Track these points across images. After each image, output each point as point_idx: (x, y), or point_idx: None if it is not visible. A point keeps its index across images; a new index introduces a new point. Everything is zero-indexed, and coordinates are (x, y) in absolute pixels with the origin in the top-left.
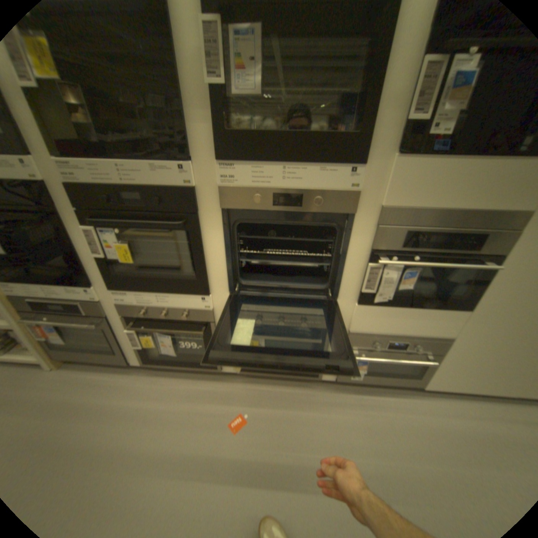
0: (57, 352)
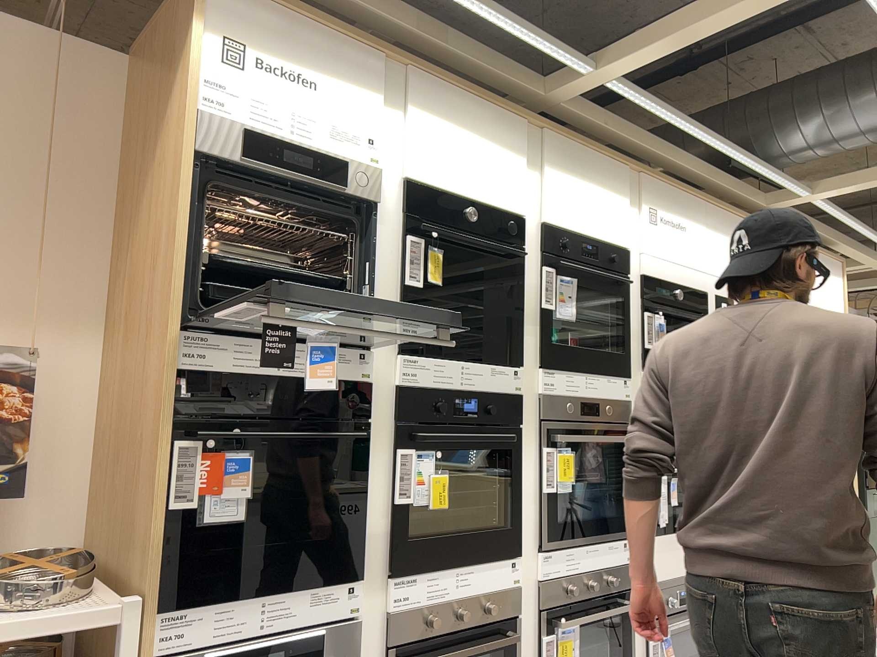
0: None
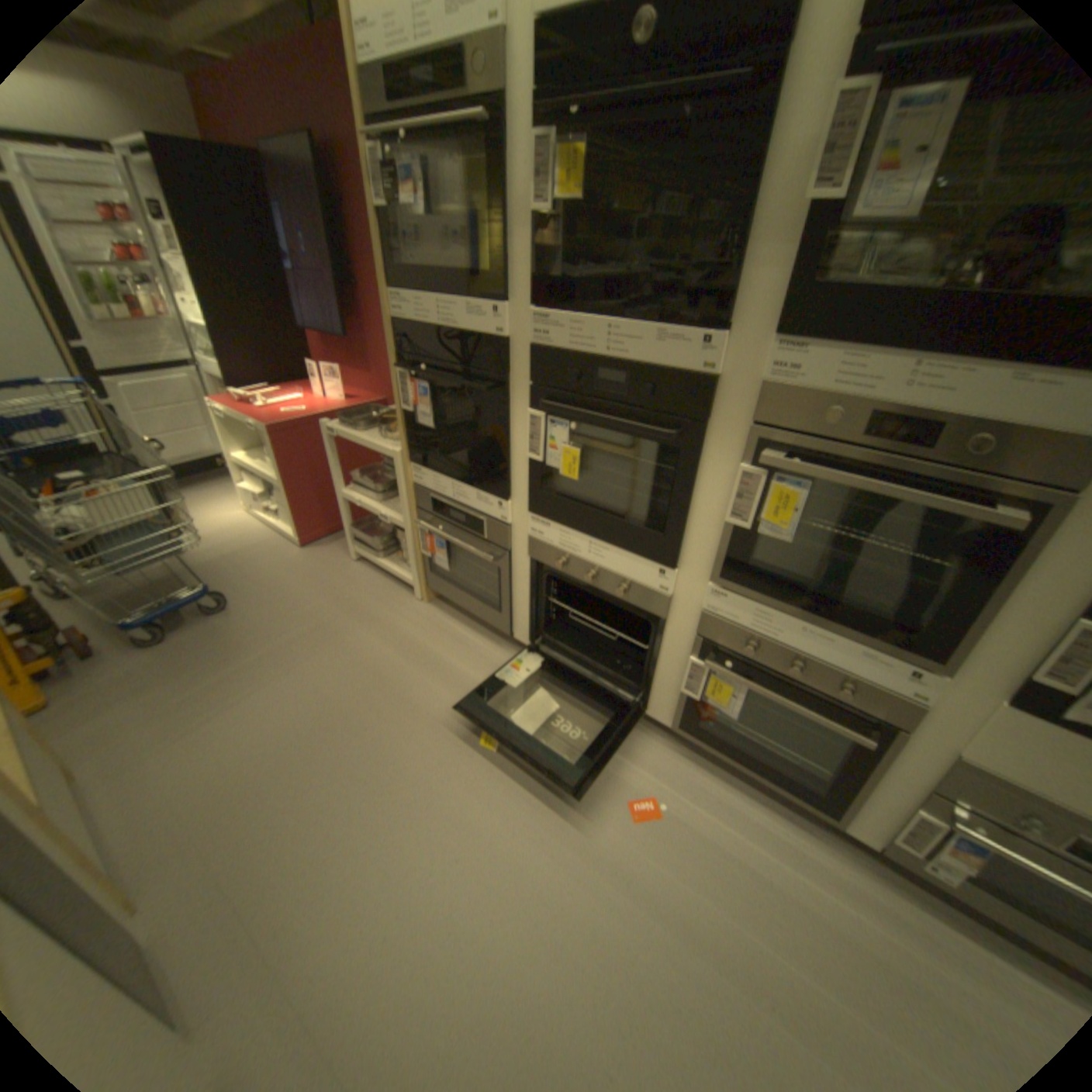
0: (438, 579)
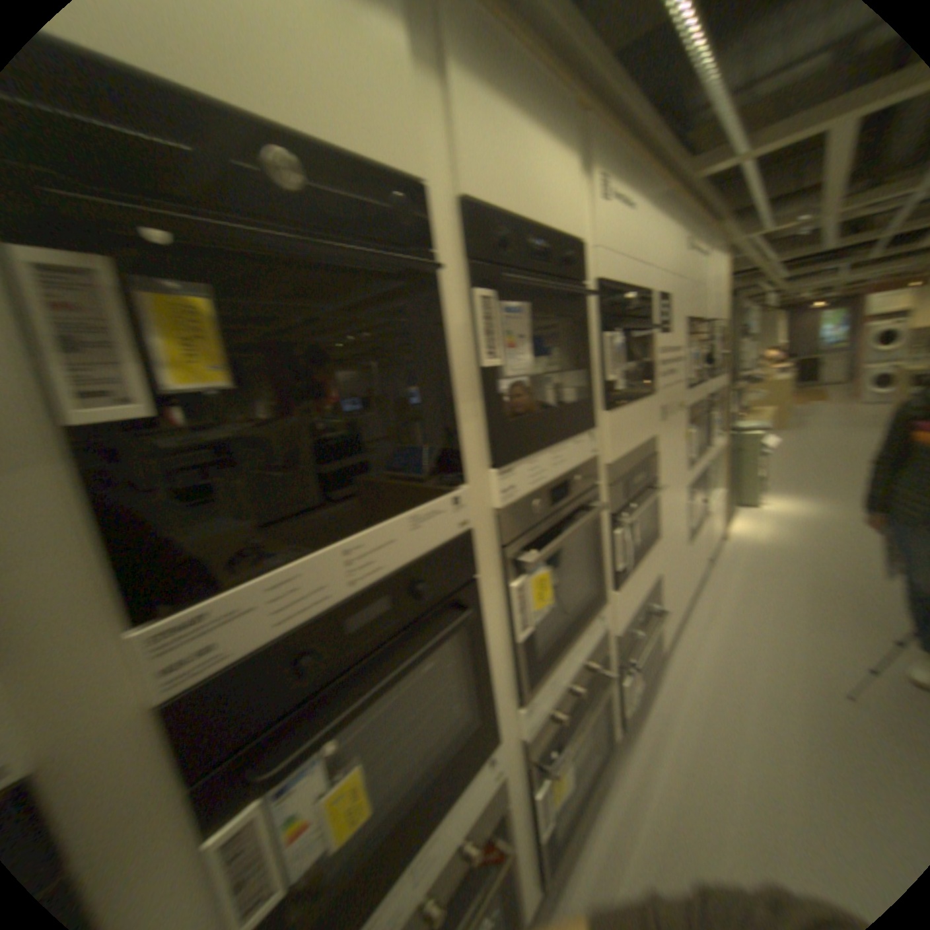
0: None
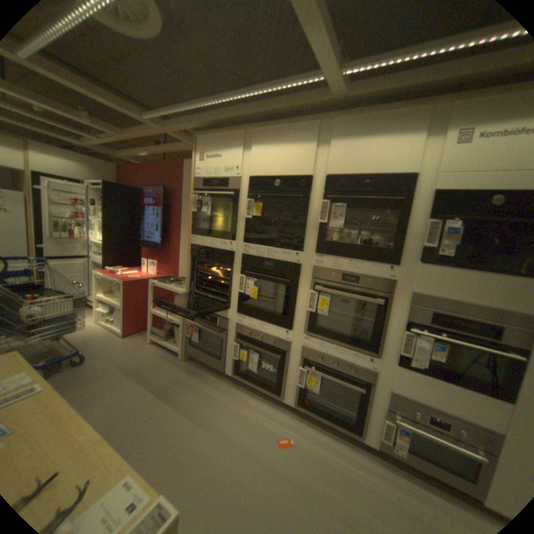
0: (191, 348)
